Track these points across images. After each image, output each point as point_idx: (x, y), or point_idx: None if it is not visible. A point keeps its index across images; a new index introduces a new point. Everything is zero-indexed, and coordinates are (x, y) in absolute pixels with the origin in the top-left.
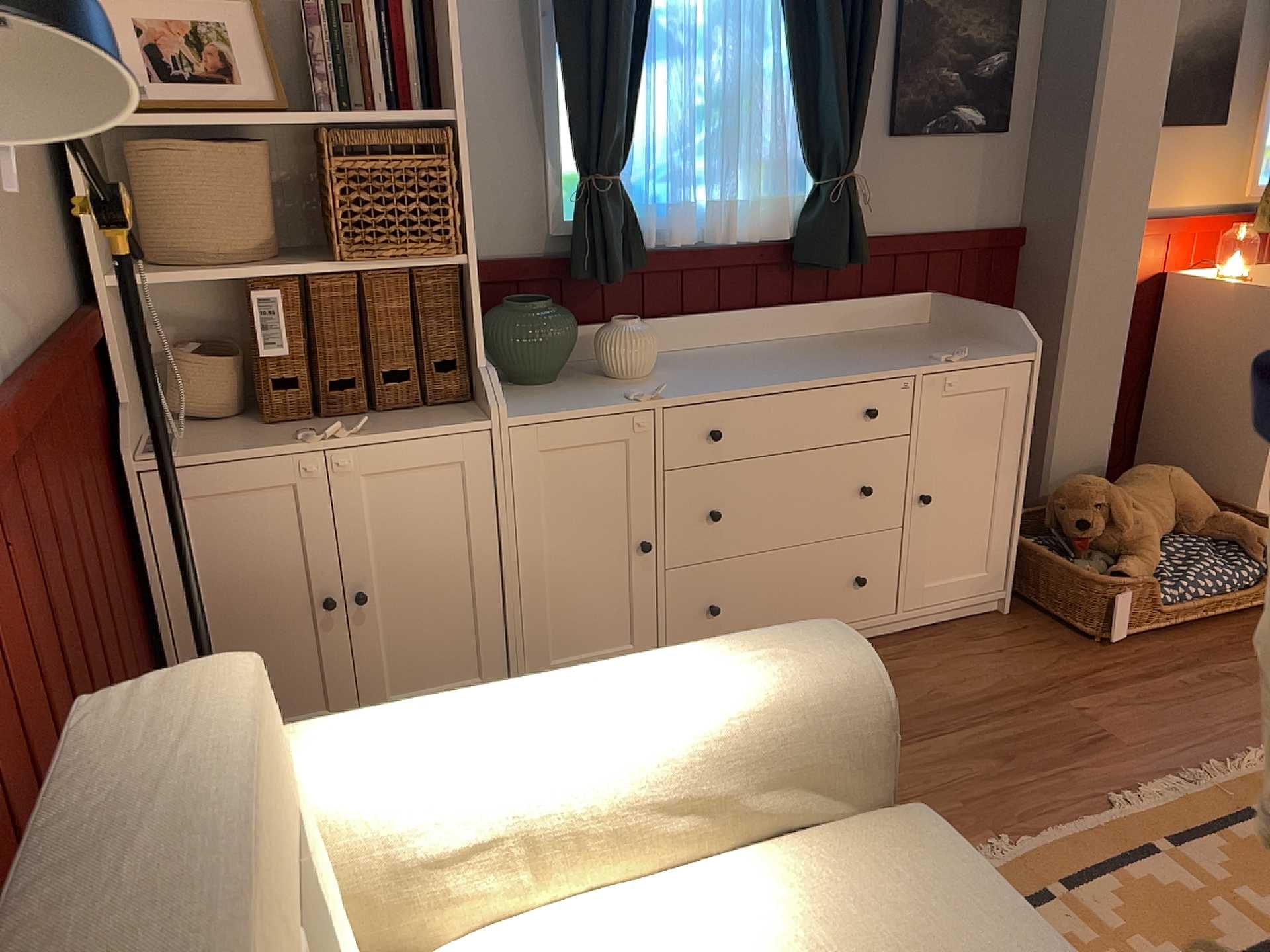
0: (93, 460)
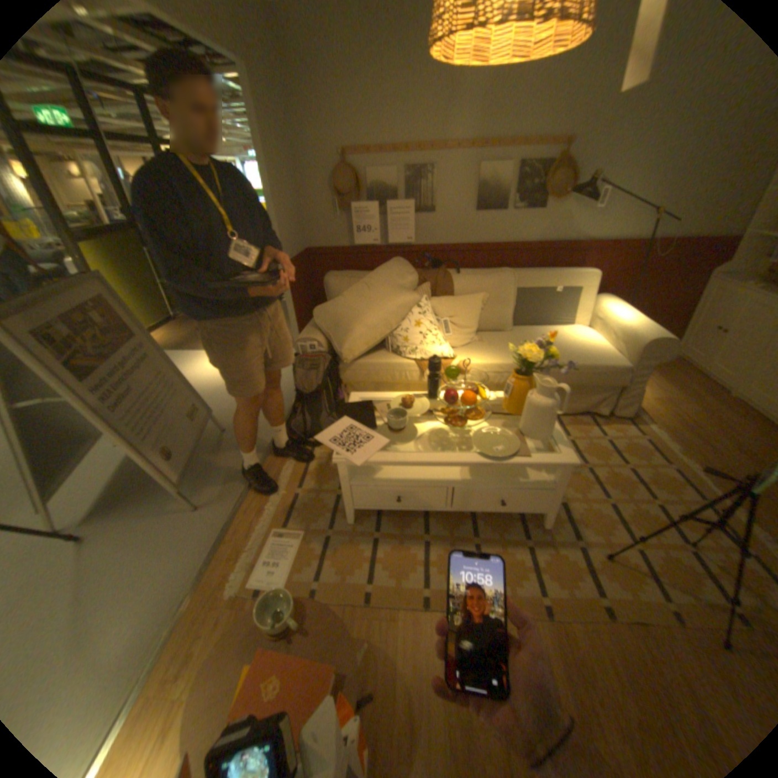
0: (698, 267)
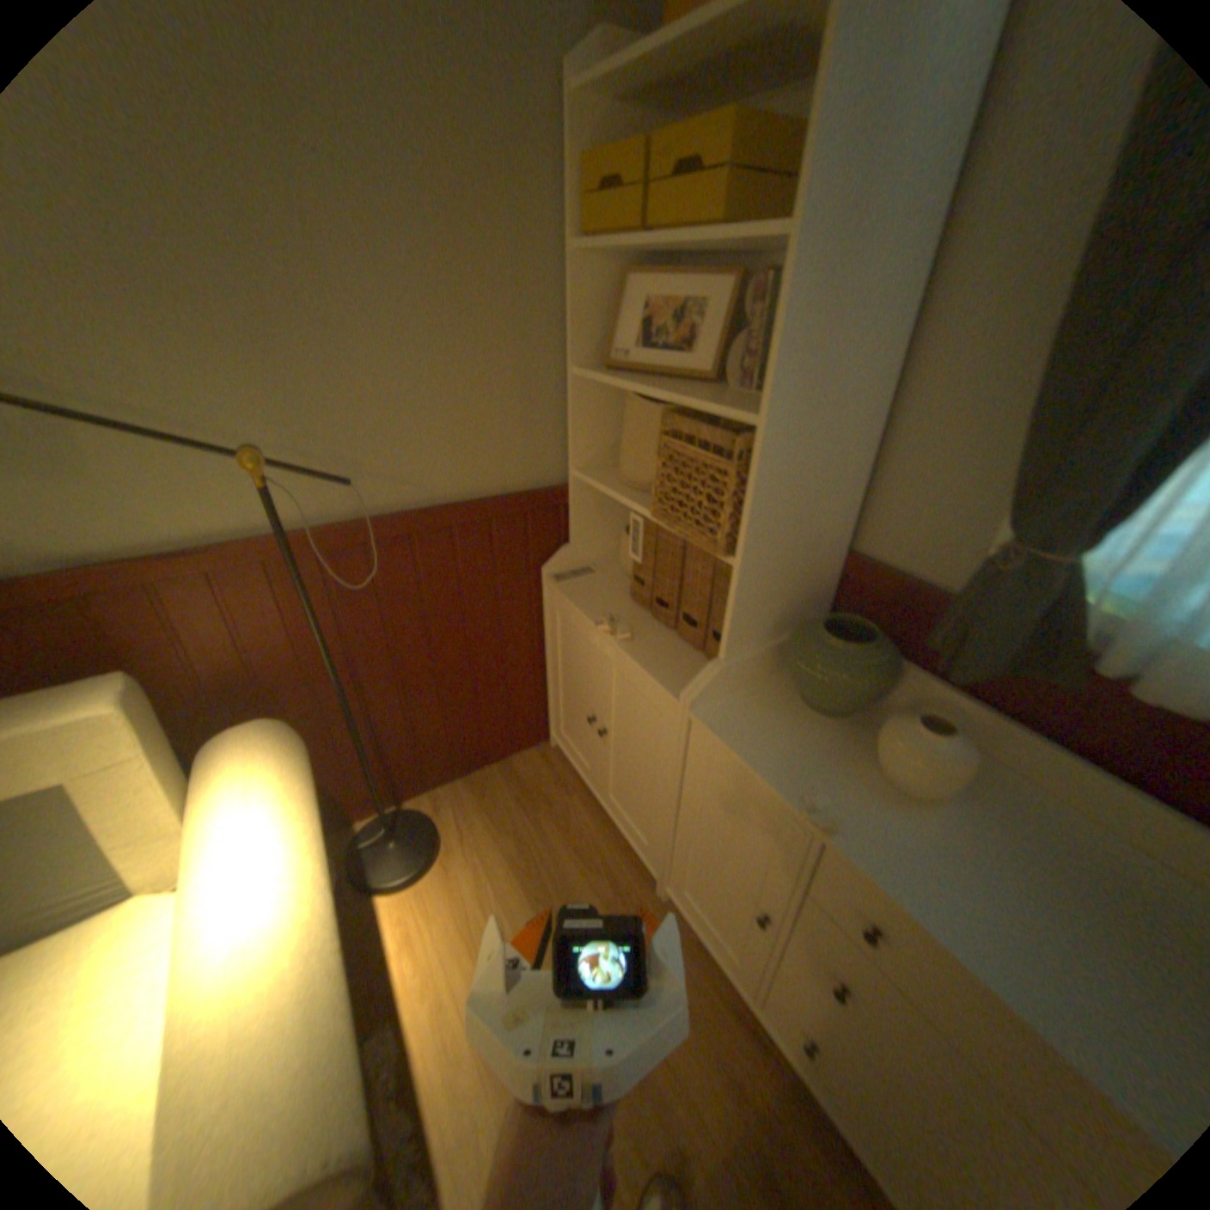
0: (508, 567)
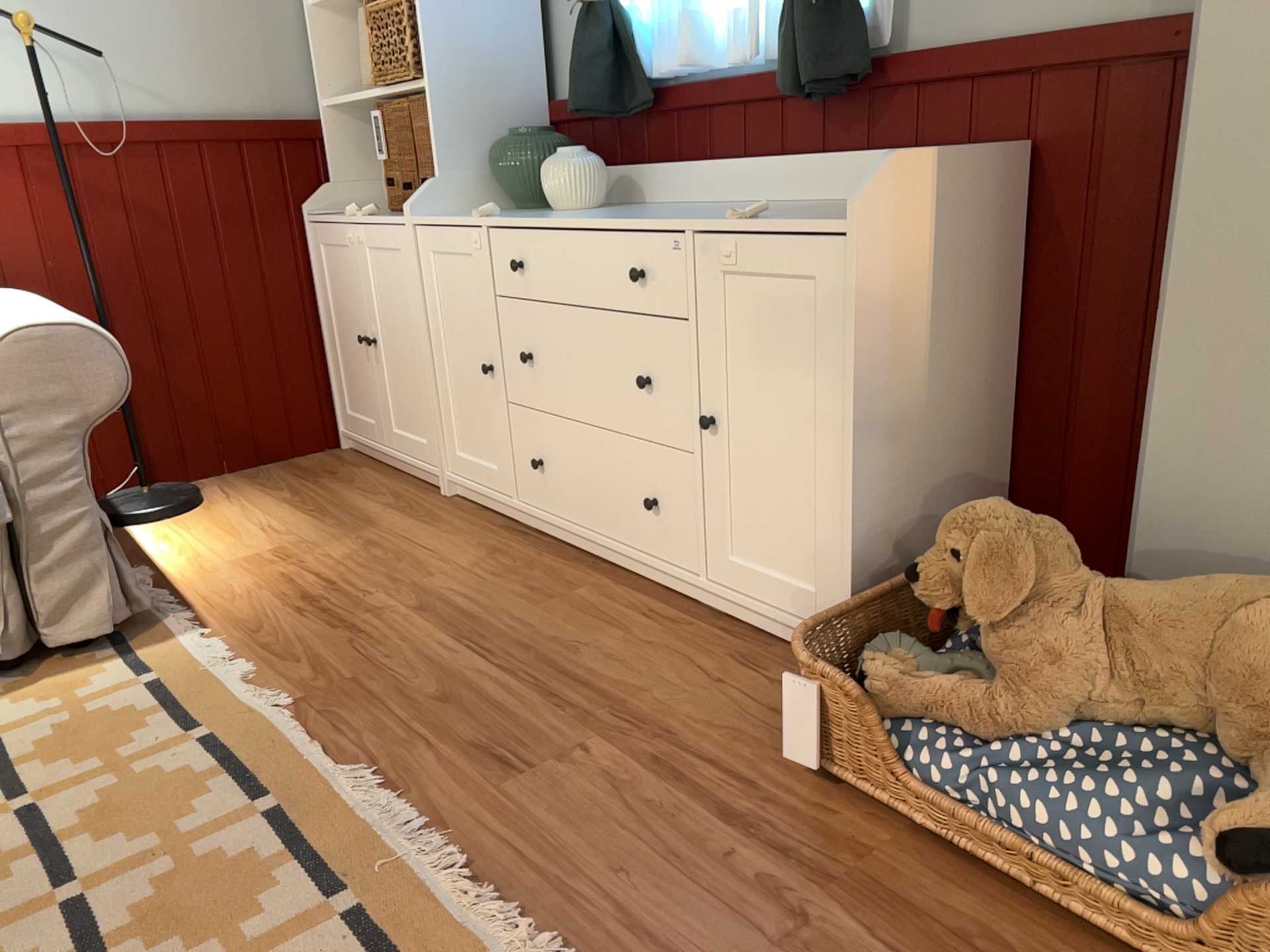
0: (264, 204)
